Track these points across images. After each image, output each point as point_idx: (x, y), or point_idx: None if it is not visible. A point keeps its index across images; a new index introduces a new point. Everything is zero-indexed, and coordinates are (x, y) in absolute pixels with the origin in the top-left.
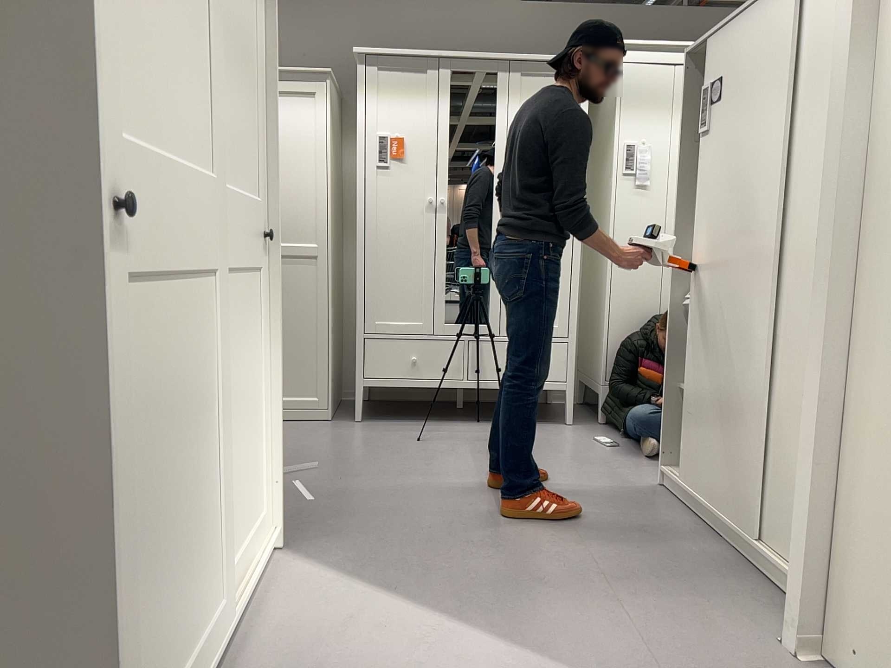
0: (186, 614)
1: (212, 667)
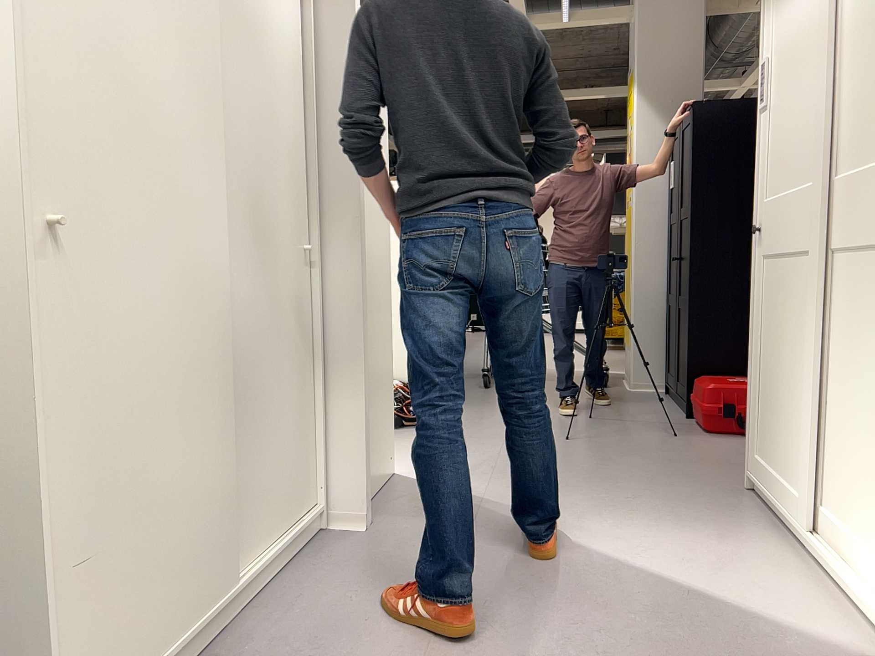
0: (778, 448)
1: (784, 515)
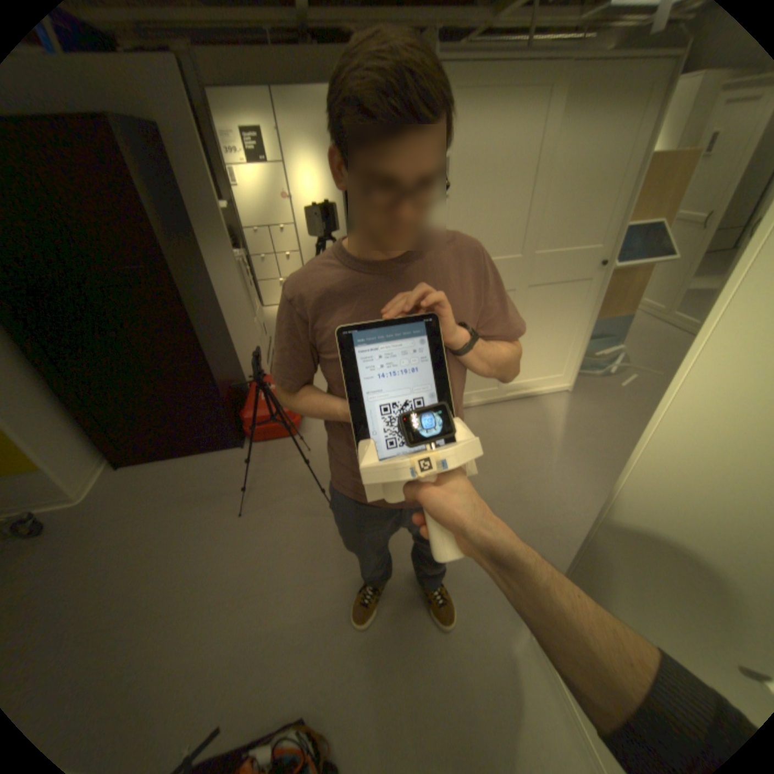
0: (475, 381)
1: (488, 400)
